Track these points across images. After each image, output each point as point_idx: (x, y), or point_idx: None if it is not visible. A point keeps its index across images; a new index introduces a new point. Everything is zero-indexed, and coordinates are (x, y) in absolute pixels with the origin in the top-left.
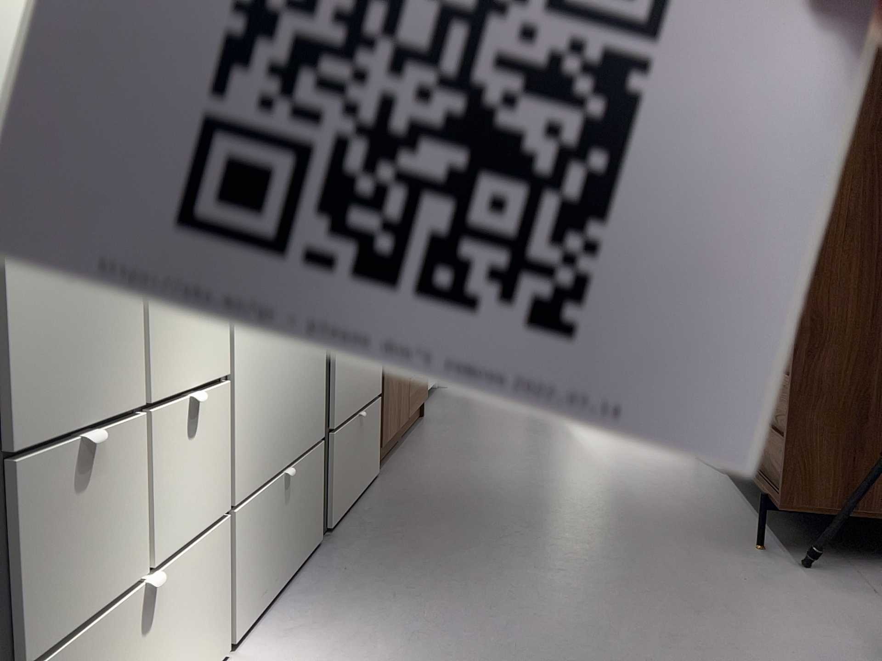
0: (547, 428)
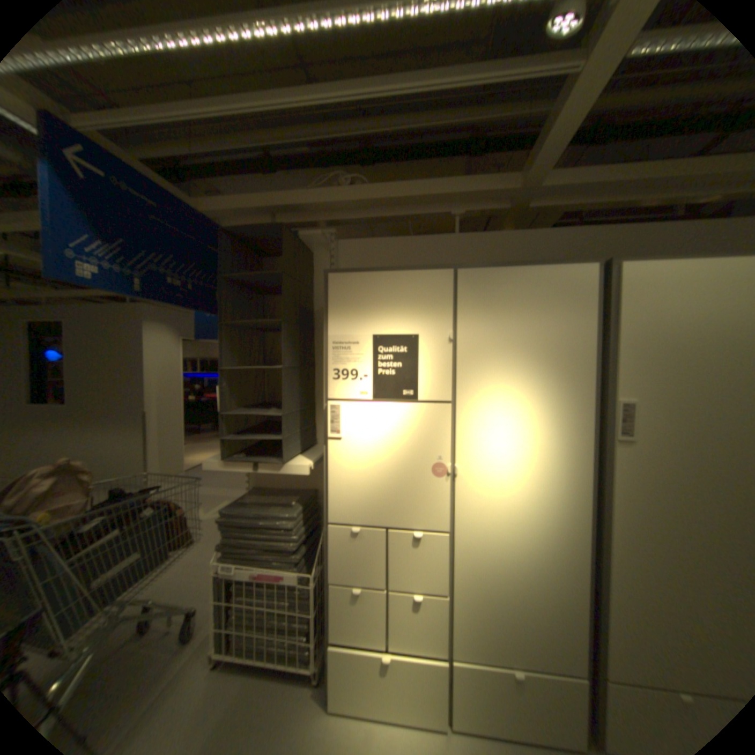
0: None
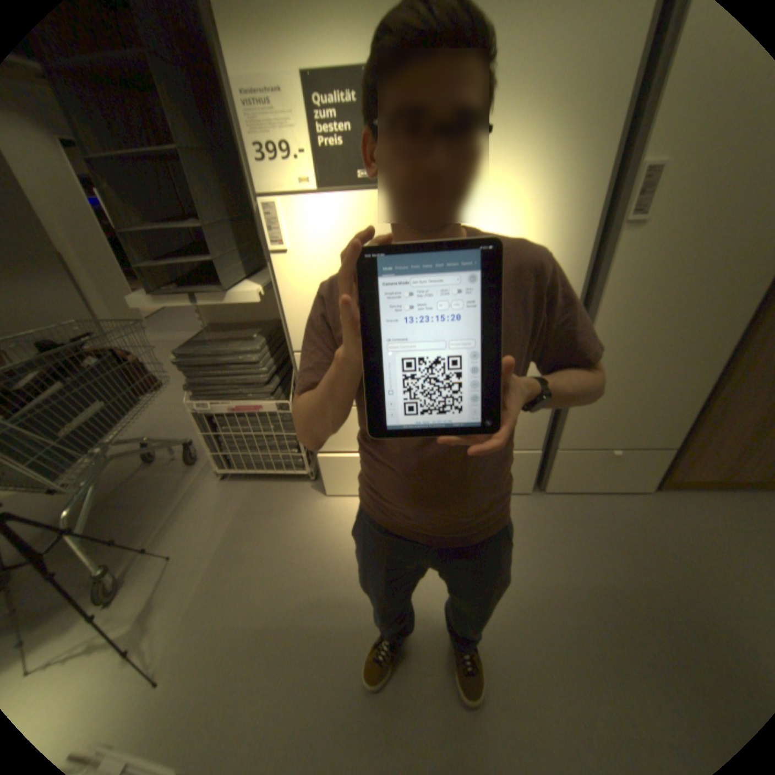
0: None
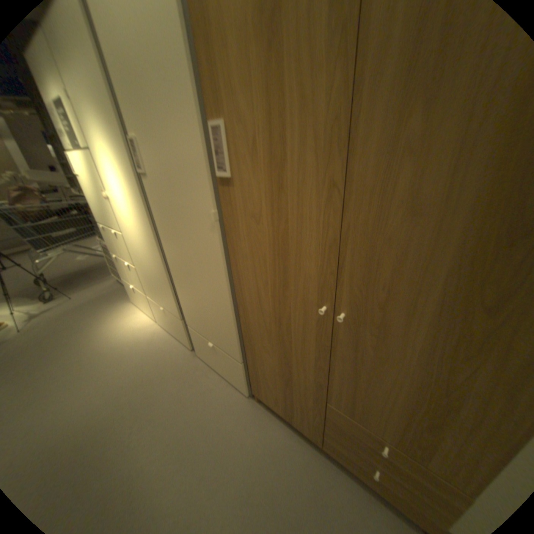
0: None
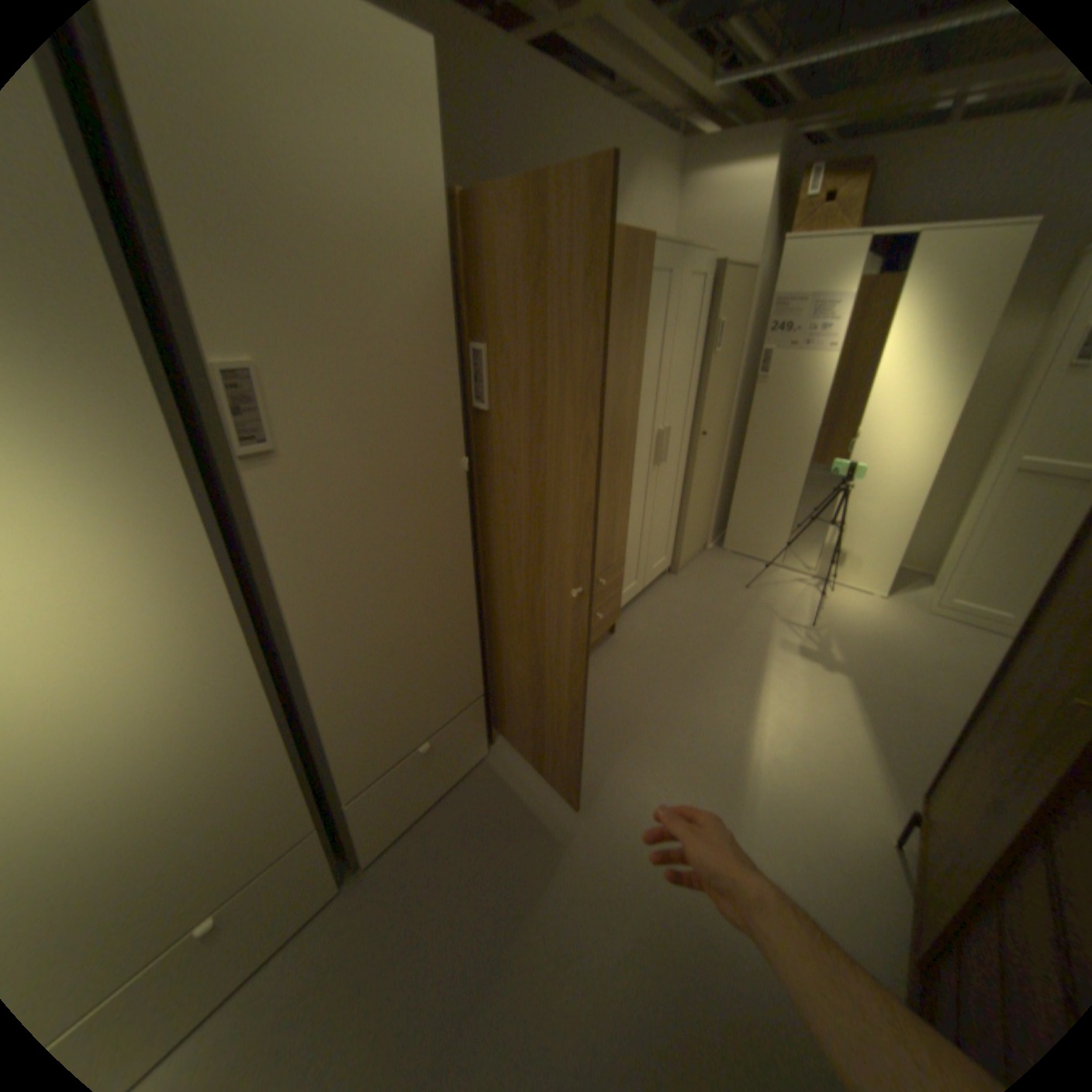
0: (736, 691)
